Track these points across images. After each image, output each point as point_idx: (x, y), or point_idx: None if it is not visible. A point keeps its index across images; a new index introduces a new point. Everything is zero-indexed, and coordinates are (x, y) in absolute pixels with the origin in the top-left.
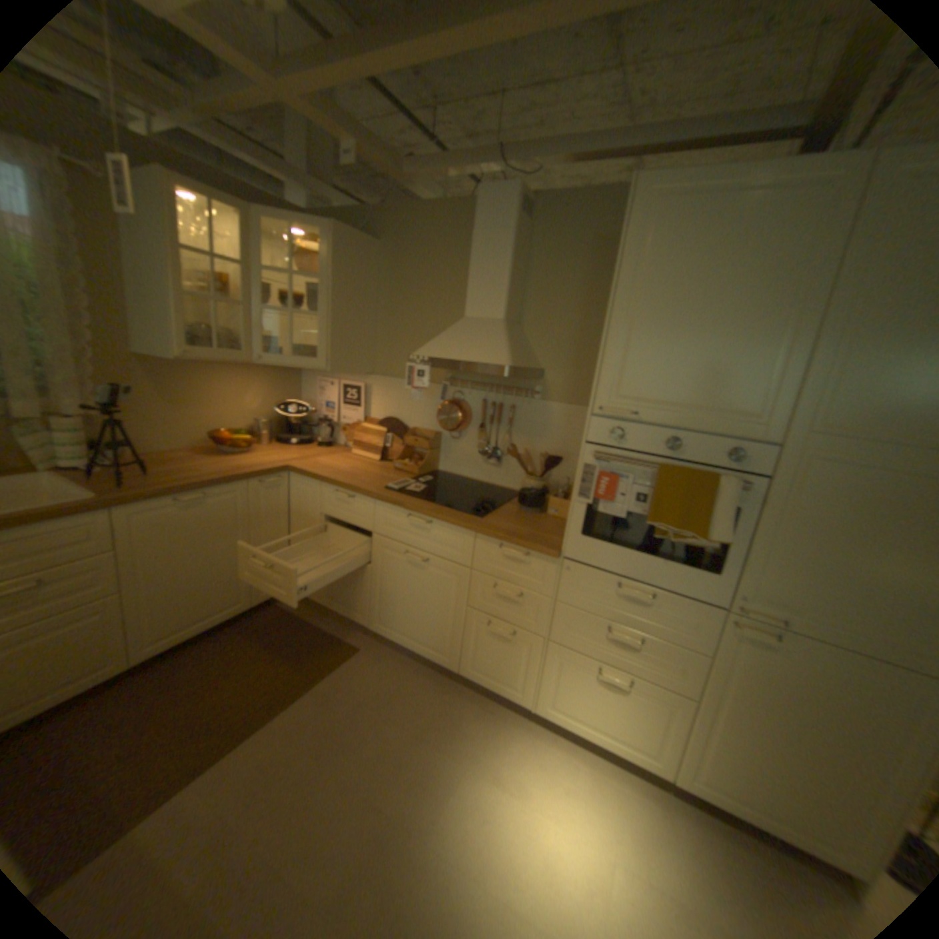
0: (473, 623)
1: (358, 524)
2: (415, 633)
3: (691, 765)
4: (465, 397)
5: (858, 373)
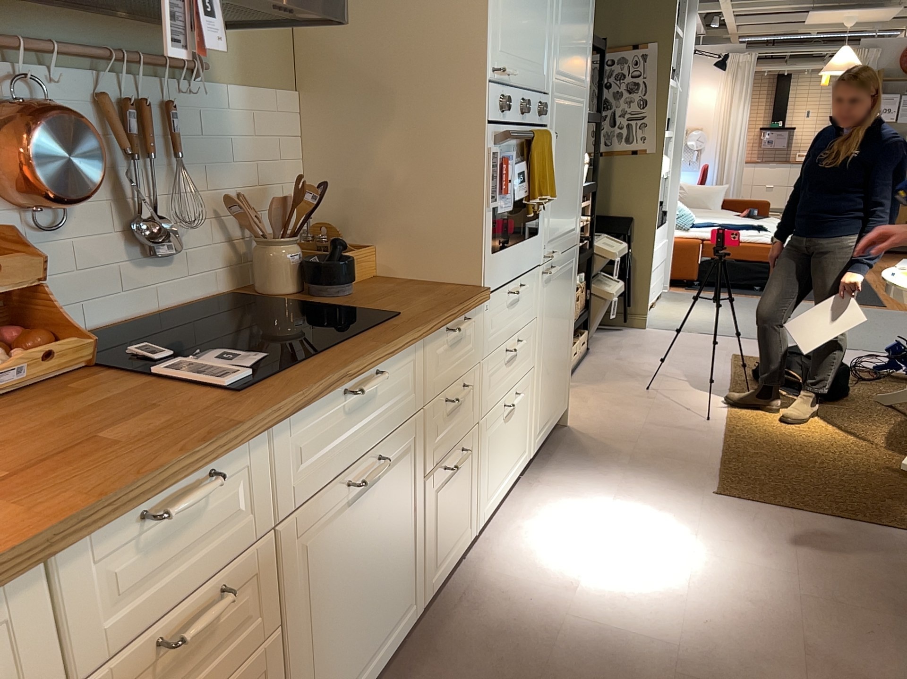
0: (431, 495)
1: (235, 546)
2: (374, 634)
3: (535, 426)
4: (45, 93)
5: (563, 29)
